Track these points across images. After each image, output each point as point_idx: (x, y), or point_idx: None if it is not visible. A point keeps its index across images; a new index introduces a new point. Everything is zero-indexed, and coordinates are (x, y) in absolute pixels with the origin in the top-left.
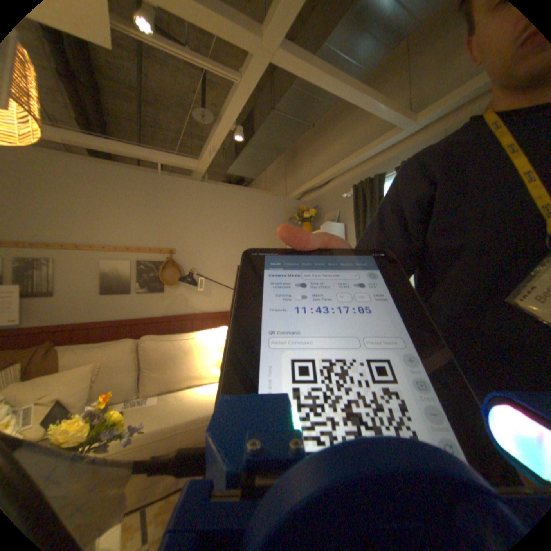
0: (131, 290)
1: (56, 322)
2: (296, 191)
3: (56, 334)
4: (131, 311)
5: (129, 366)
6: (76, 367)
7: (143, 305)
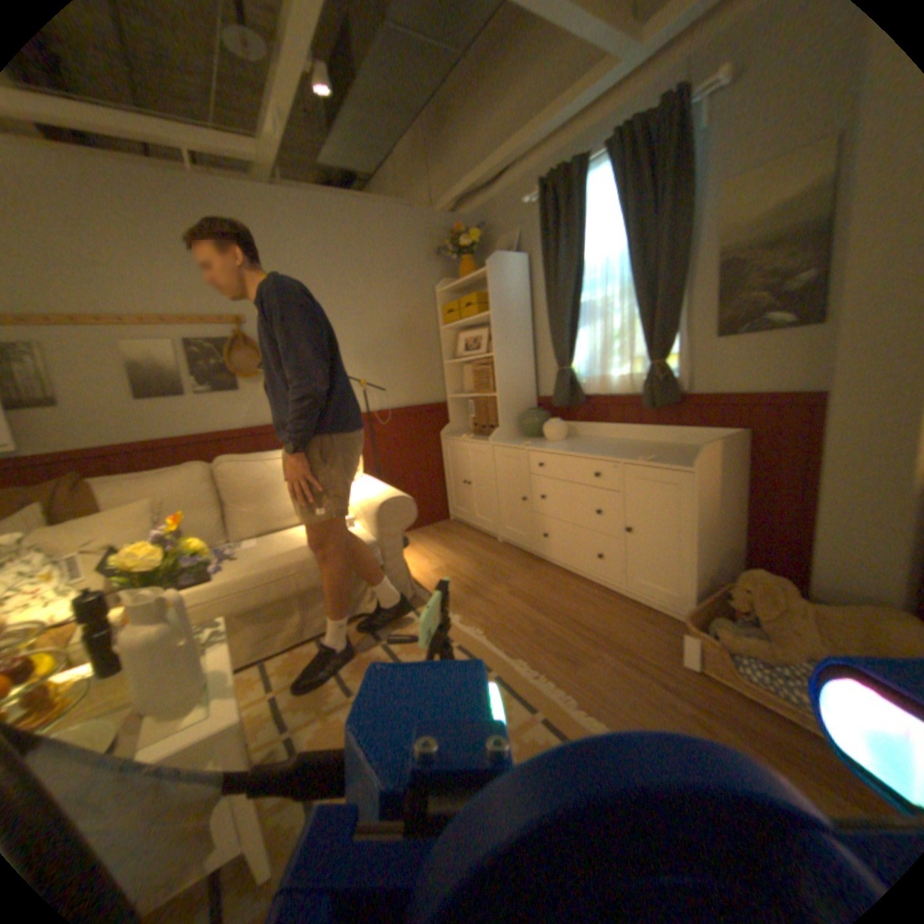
0: (183, 389)
1: (72, 445)
2: (446, 195)
3: (77, 464)
4: (191, 422)
5: (204, 500)
6: (124, 504)
7: (208, 412)
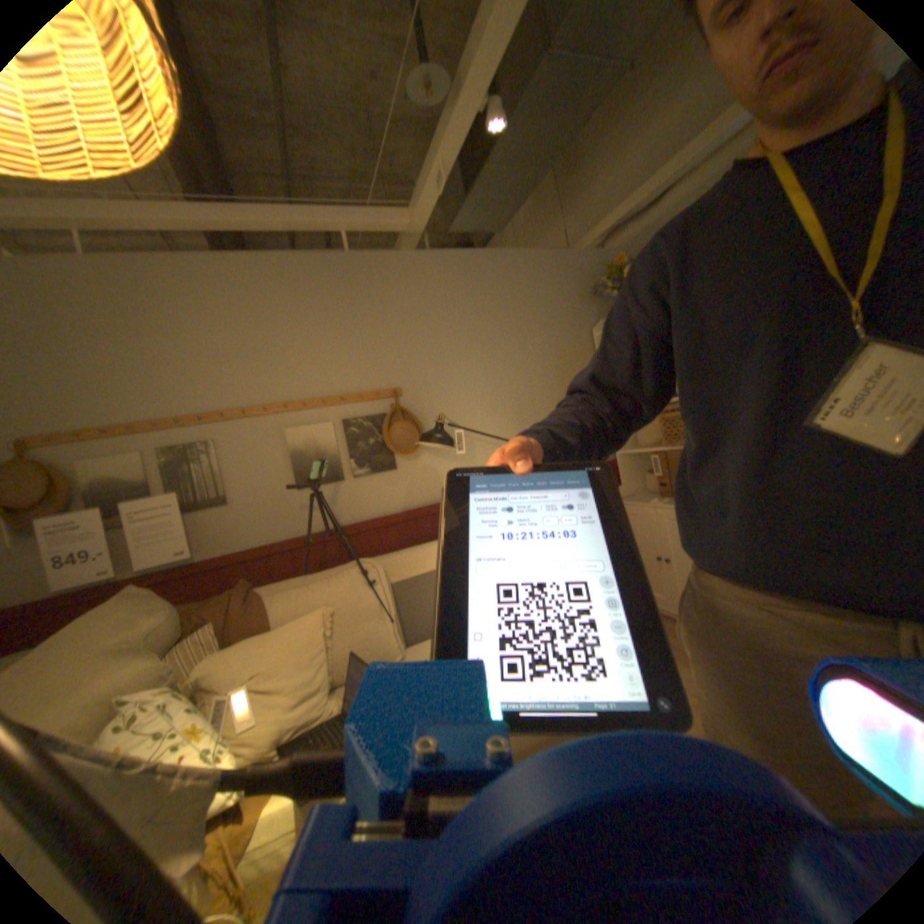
0: (344, 473)
1: (241, 545)
2: (590, 231)
3: (245, 566)
4: (351, 509)
5: (378, 607)
6: (297, 618)
7: (368, 496)
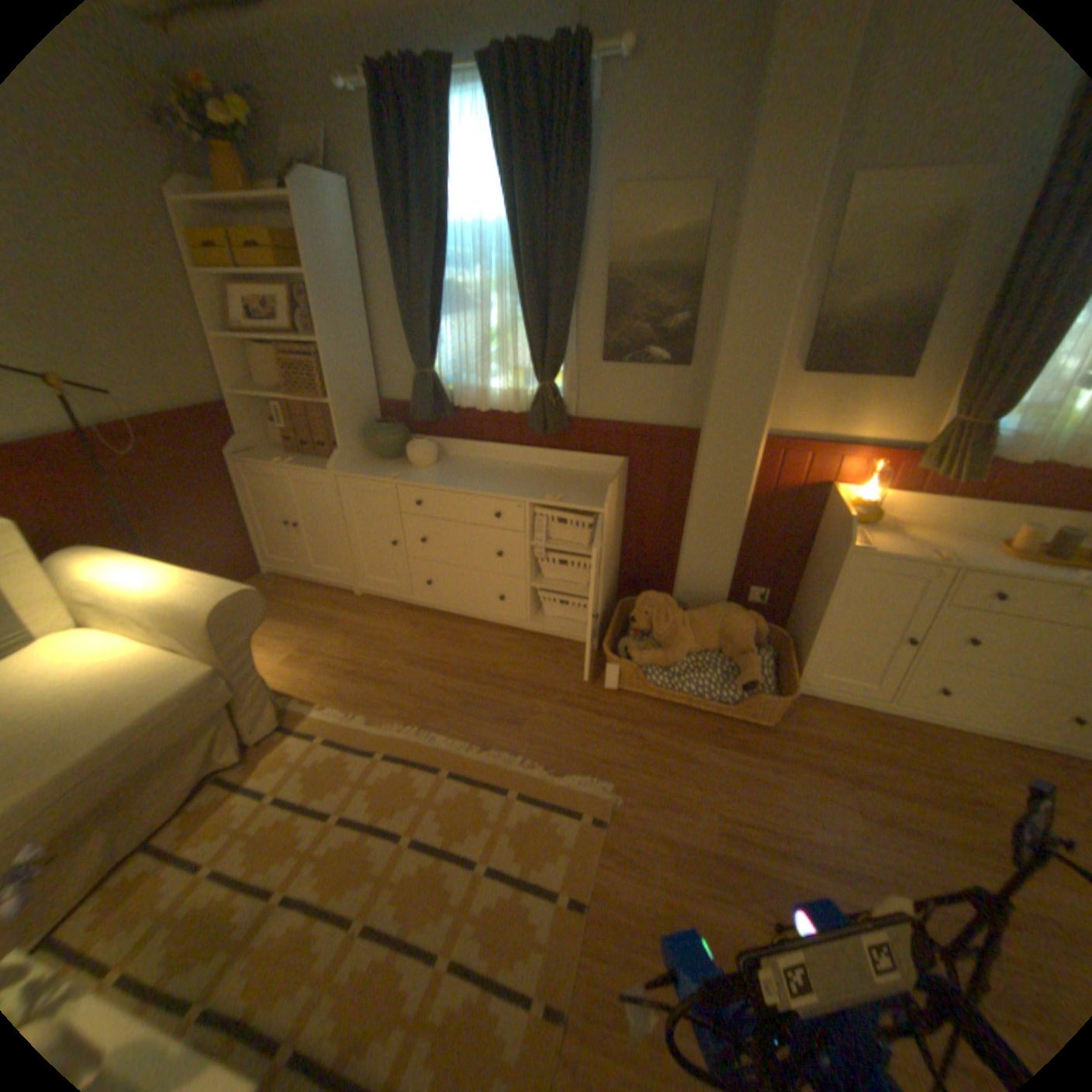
0: None
1: None
2: None
3: None
4: None
5: None
6: None
7: None
